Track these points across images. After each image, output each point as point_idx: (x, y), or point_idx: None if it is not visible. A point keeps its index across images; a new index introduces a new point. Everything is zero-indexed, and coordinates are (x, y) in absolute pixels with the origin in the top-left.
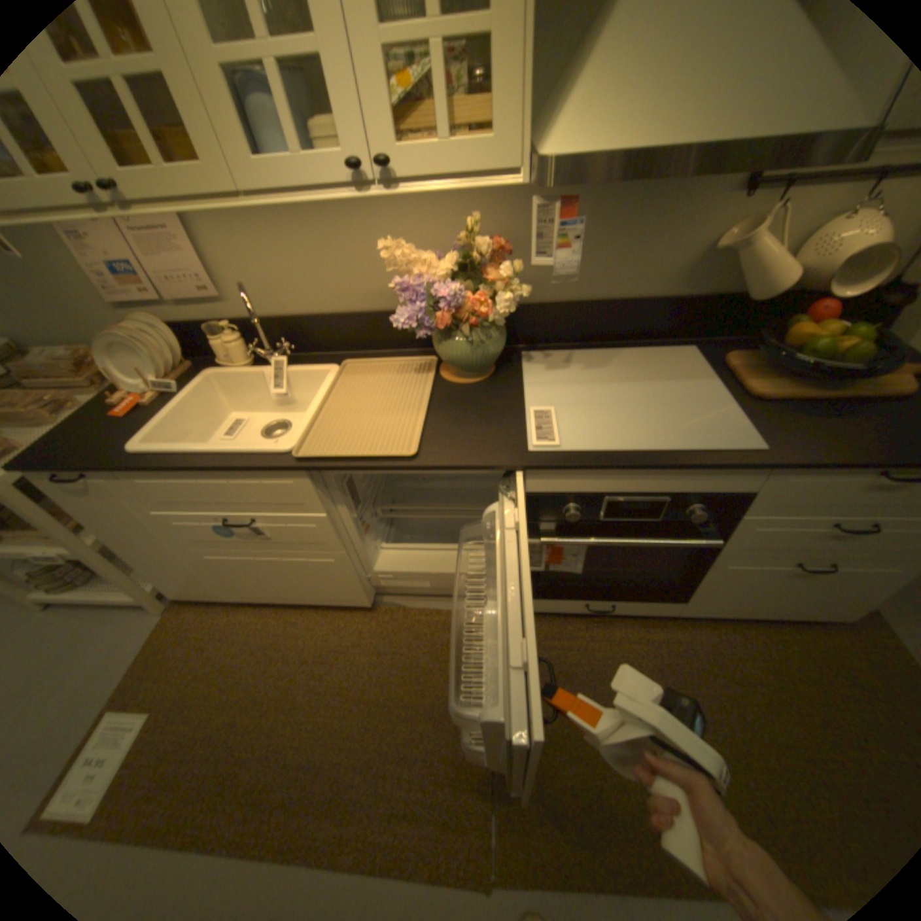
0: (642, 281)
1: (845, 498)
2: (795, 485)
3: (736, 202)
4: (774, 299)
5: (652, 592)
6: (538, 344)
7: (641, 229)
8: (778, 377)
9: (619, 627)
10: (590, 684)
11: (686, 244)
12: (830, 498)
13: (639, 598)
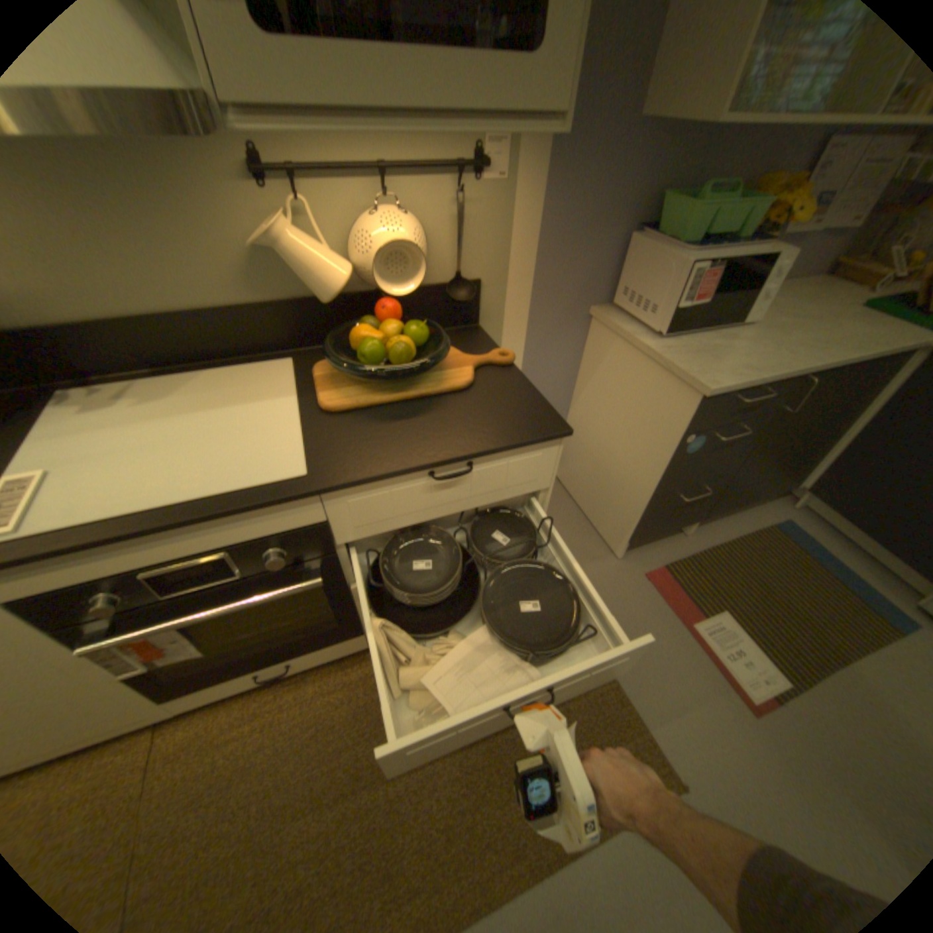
0: (190, 287)
1: (418, 503)
2: (357, 504)
3: (252, 193)
4: (357, 300)
5: (316, 639)
6: (89, 376)
7: (145, 223)
8: (357, 384)
9: (312, 681)
10: (270, 770)
11: (220, 242)
12: (404, 507)
13: (308, 649)
